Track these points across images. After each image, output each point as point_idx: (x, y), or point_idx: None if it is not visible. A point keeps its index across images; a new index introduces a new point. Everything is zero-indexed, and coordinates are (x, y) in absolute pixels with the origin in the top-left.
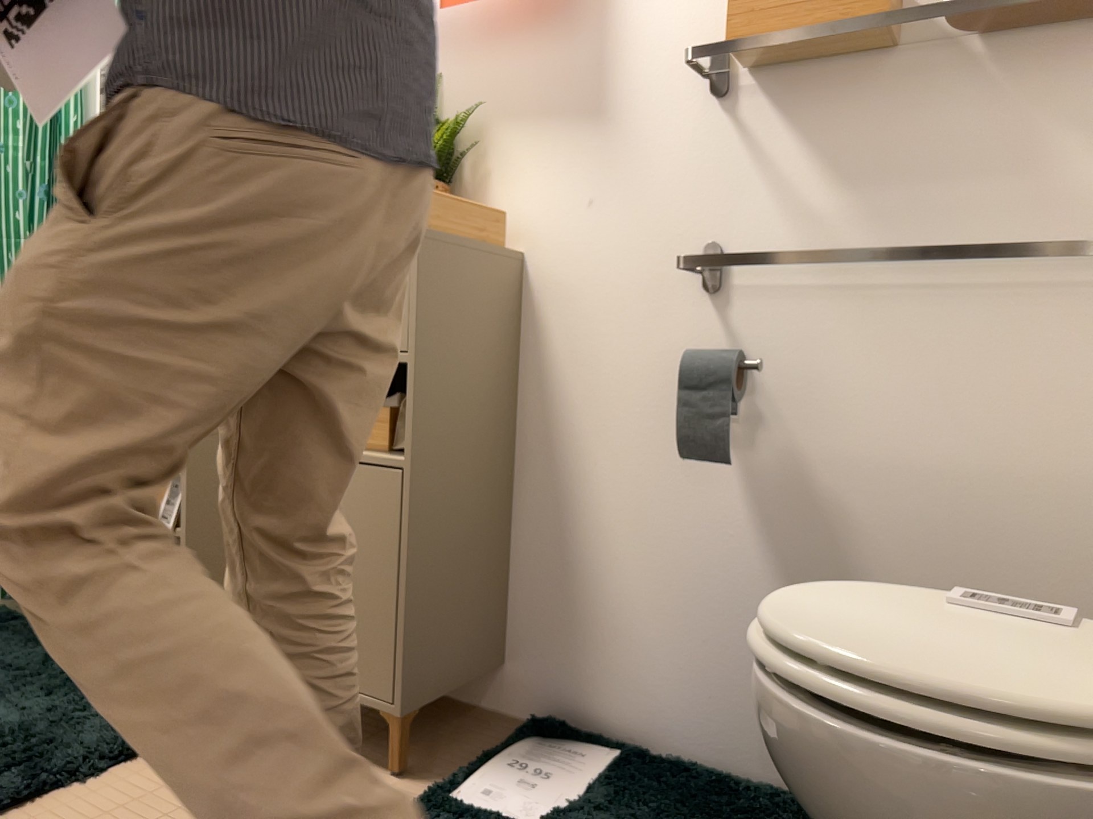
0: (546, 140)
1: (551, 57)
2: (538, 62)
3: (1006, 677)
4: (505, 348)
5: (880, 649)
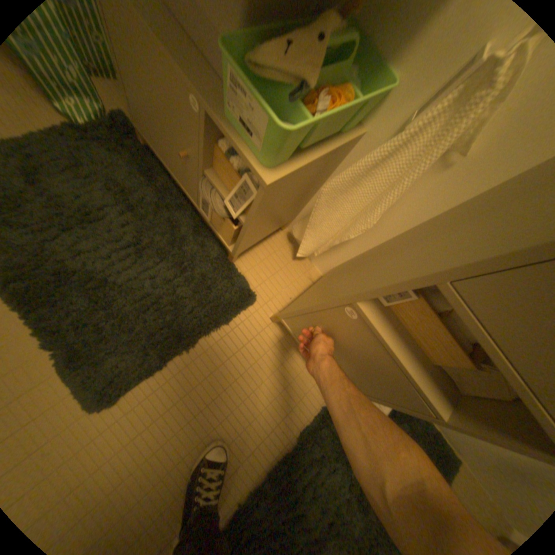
0: None
1: None
2: None
3: None
4: None
5: None
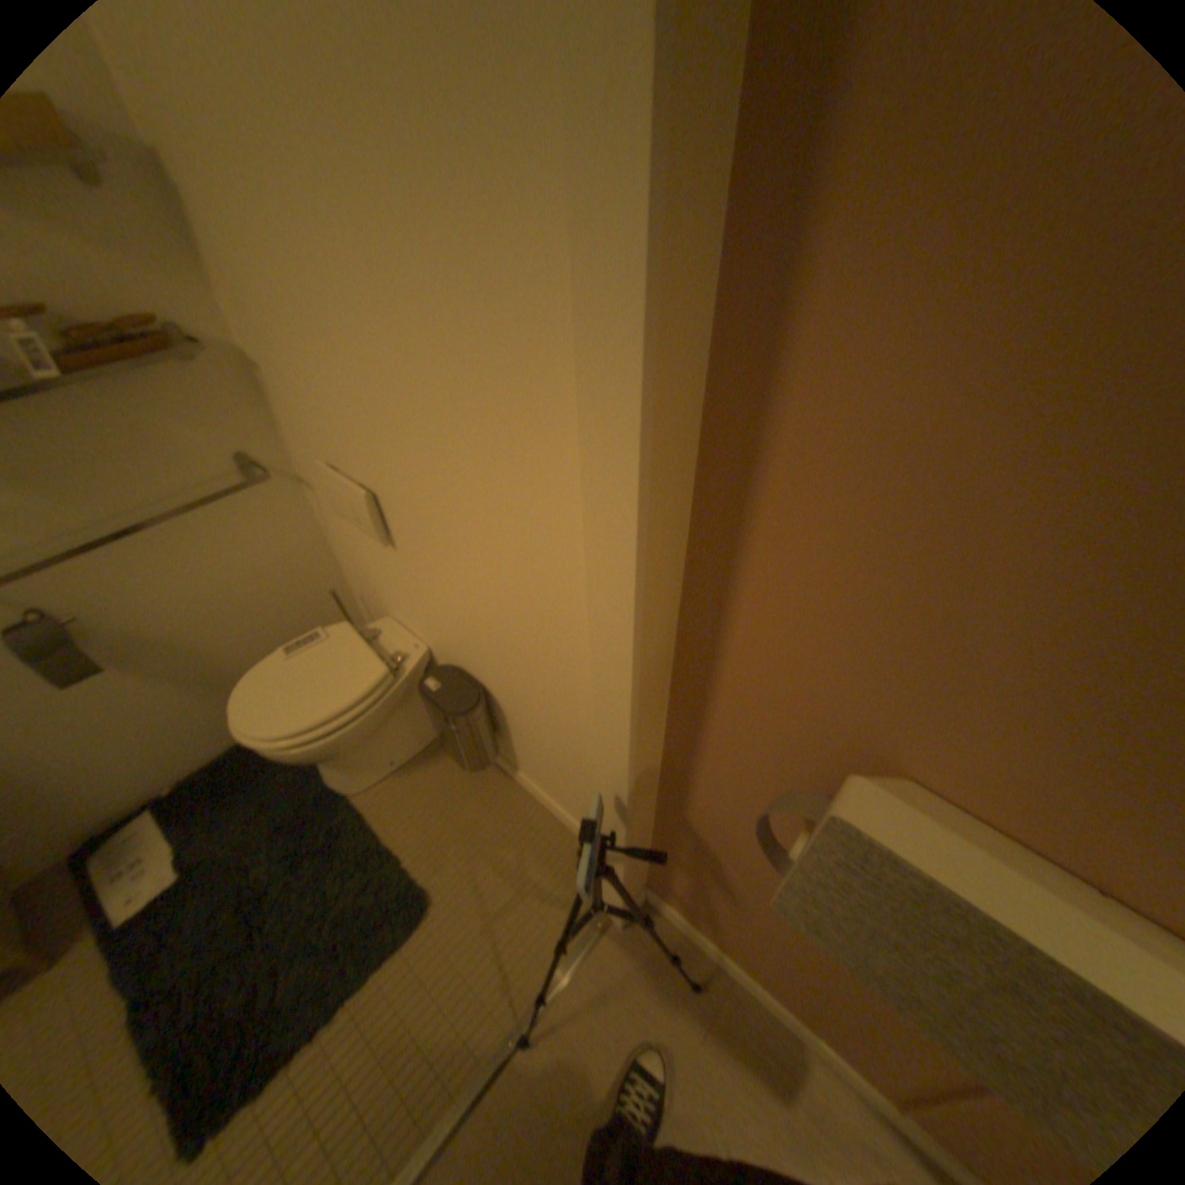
0: None
1: None
2: None
3: (341, 687)
4: None
5: (300, 712)
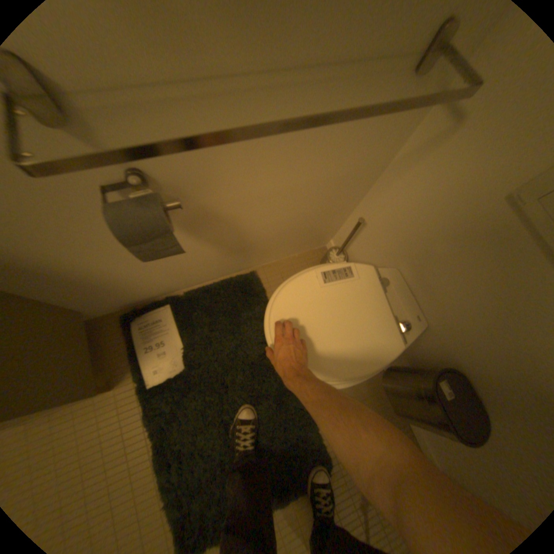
0: None
1: None
2: None
3: (370, 348)
4: None
5: (336, 360)
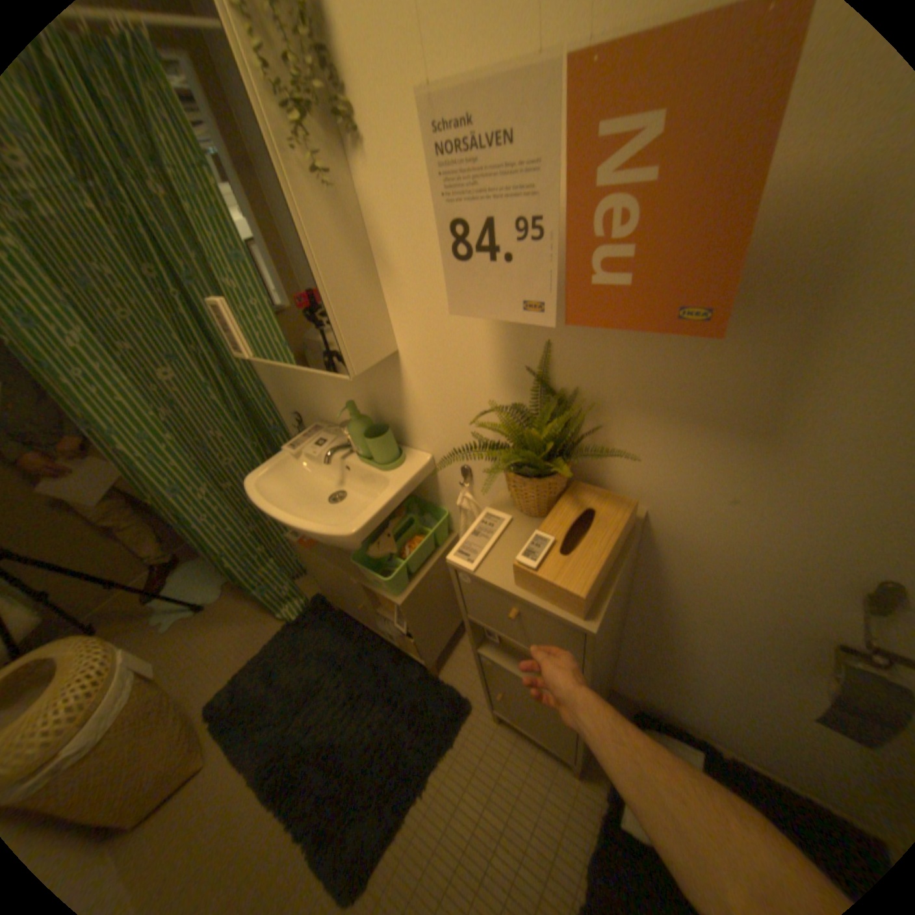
0: (688, 435)
1: (707, 353)
2: (687, 355)
3: None
4: (631, 576)
5: None
